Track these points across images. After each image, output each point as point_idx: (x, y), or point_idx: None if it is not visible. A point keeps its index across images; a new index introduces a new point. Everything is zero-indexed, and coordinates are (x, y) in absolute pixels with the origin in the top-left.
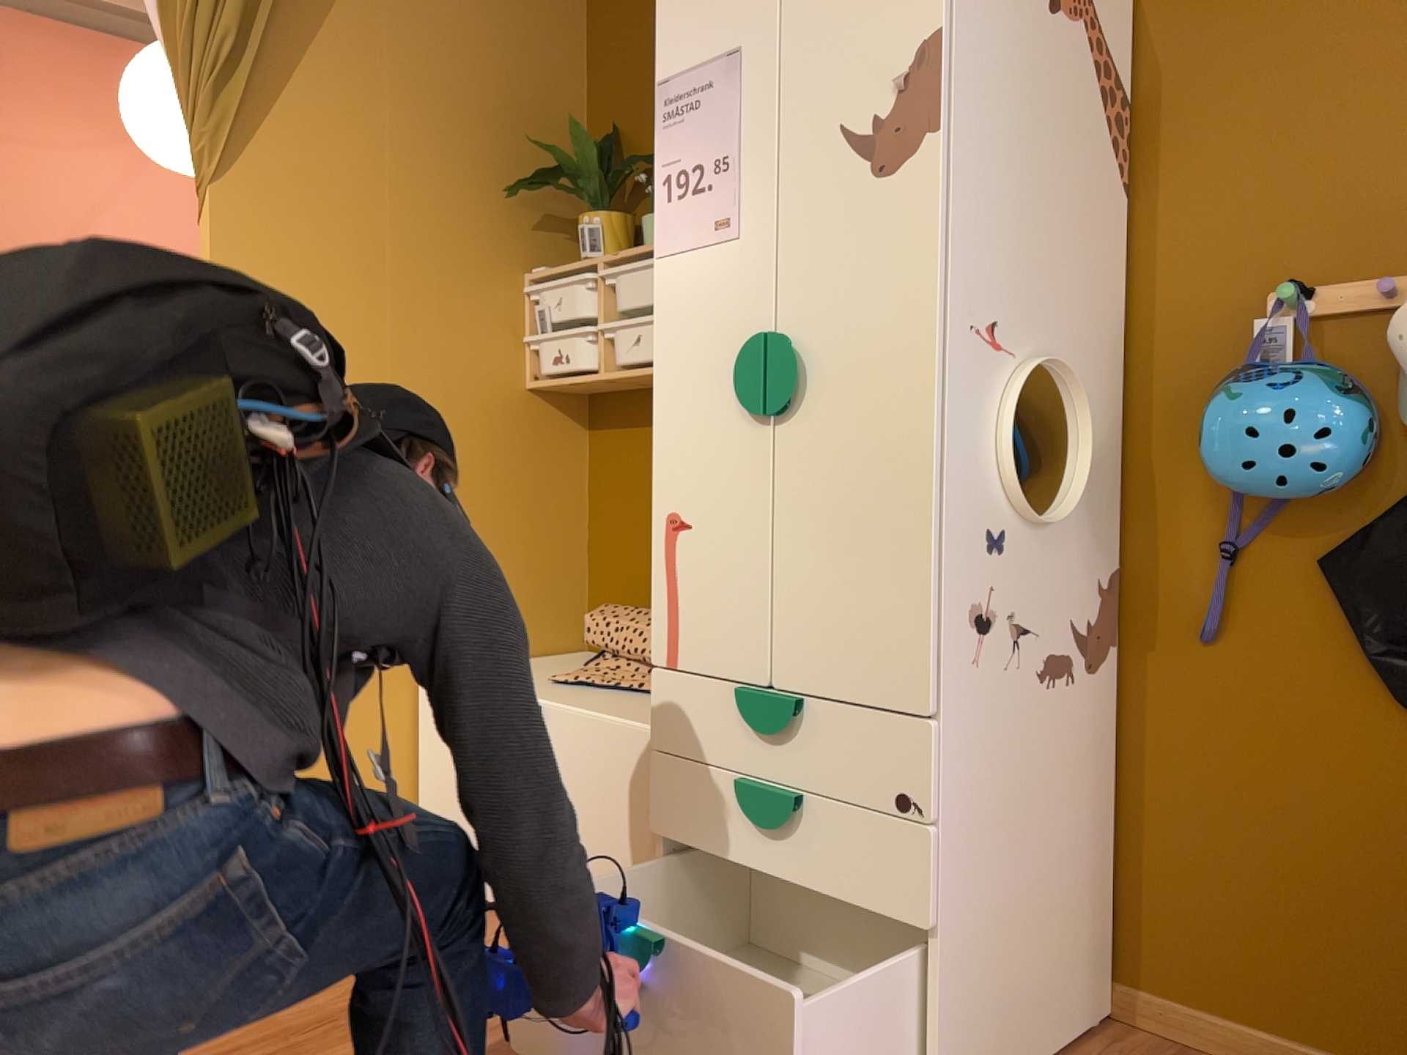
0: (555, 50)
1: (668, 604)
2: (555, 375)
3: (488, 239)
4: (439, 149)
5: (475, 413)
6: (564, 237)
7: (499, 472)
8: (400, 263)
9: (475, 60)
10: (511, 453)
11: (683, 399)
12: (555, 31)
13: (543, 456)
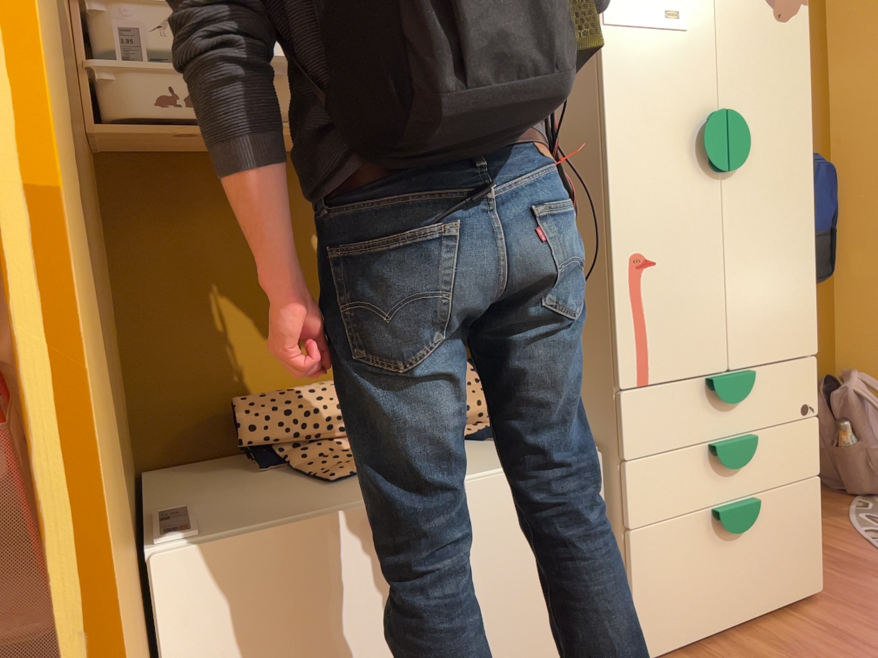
0: None
1: (638, 333)
2: (158, 121)
3: None
4: None
5: None
6: None
7: None
8: None
9: None
10: None
11: (642, 157)
12: None
13: None
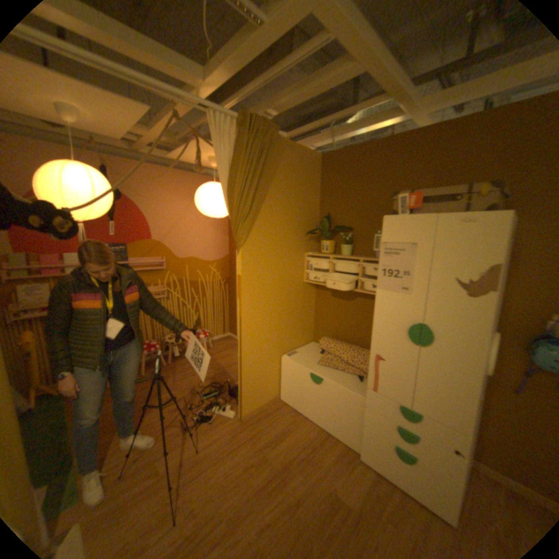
0: (313, 191)
1: (375, 376)
2: (314, 281)
3: (298, 246)
4: (288, 225)
5: (294, 291)
6: (313, 241)
7: (298, 304)
8: (280, 257)
9: (297, 199)
10: (301, 299)
11: (385, 328)
12: (313, 186)
13: (307, 297)
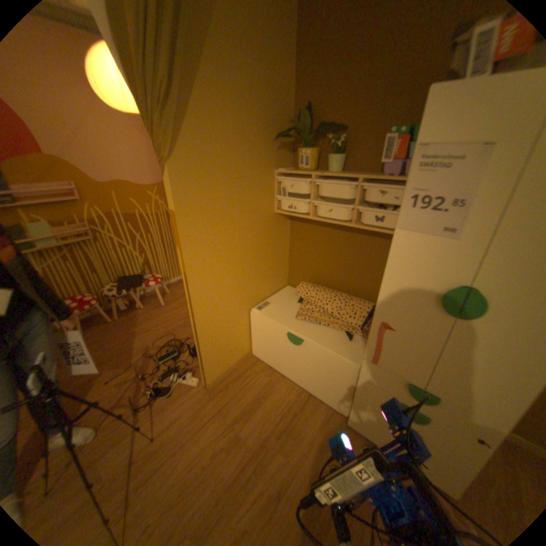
0: (285, 60)
1: (377, 346)
2: (289, 211)
3: (264, 159)
4: (247, 121)
5: (262, 226)
6: (286, 151)
7: (268, 243)
8: (238, 178)
9: (258, 71)
10: (271, 236)
11: (401, 288)
12: (285, 49)
13: (279, 233)
